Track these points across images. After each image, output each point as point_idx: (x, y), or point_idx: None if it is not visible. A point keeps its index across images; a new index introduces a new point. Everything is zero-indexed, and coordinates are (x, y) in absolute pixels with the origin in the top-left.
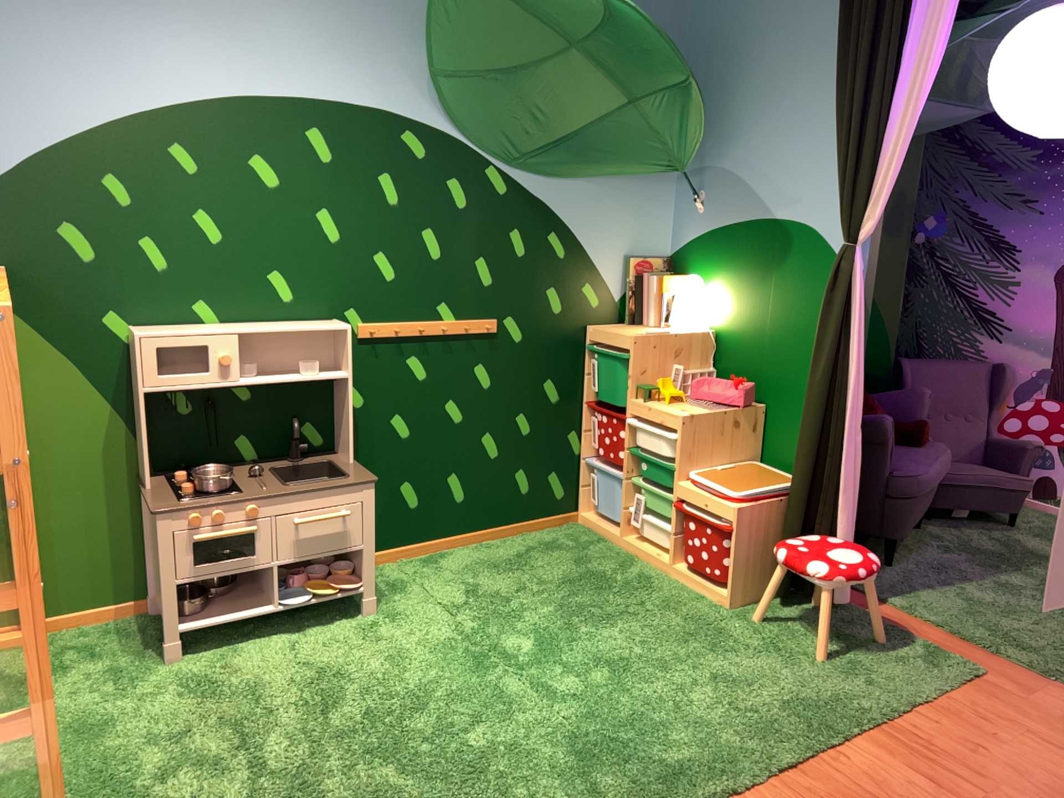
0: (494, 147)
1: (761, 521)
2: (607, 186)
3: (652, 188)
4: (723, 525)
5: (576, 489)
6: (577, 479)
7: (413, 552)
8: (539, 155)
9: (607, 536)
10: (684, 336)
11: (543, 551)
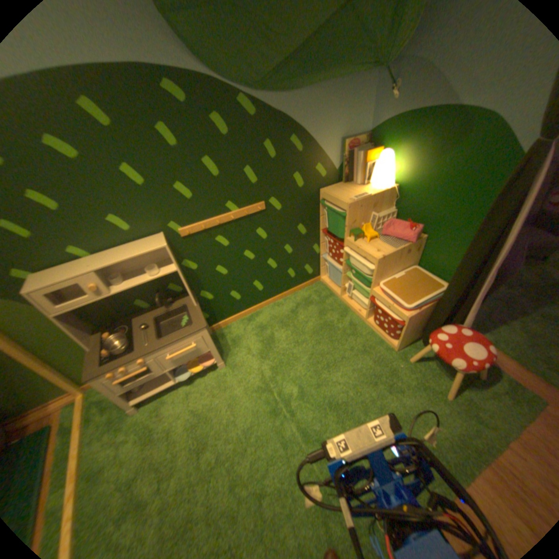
0: (238, 71)
1: (424, 317)
2: (331, 85)
3: (364, 78)
4: (401, 324)
5: (319, 269)
6: (319, 264)
7: (243, 316)
8: (276, 70)
9: (335, 294)
10: (382, 194)
11: (304, 309)
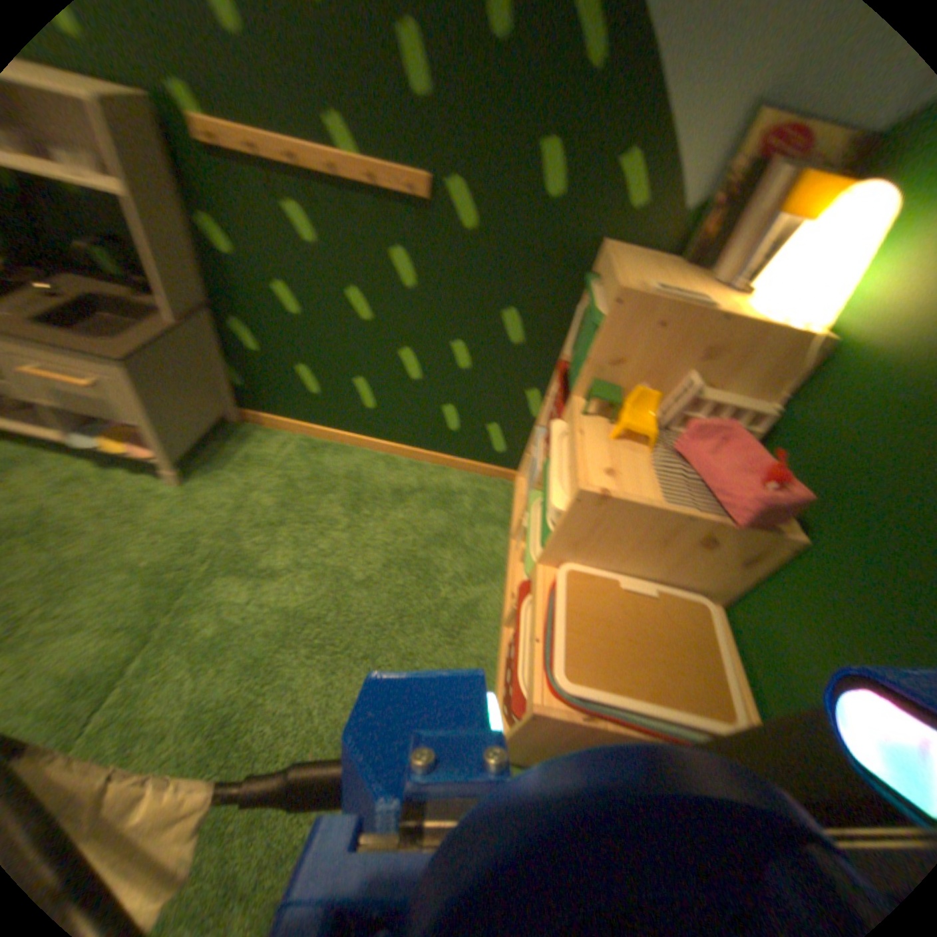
0: None
1: (600, 742)
2: None
3: None
4: (519, 705)
5: (524, 453)
6: (527, 443)
7: (316, 433)
8: None
9: (512, 524)
10: (759, 325)
11: (423, 503)
